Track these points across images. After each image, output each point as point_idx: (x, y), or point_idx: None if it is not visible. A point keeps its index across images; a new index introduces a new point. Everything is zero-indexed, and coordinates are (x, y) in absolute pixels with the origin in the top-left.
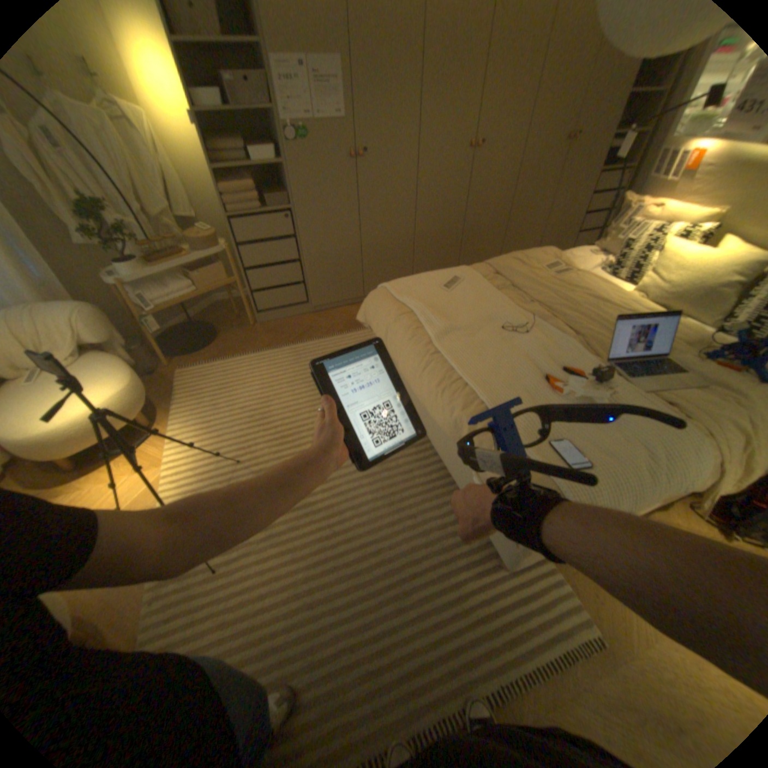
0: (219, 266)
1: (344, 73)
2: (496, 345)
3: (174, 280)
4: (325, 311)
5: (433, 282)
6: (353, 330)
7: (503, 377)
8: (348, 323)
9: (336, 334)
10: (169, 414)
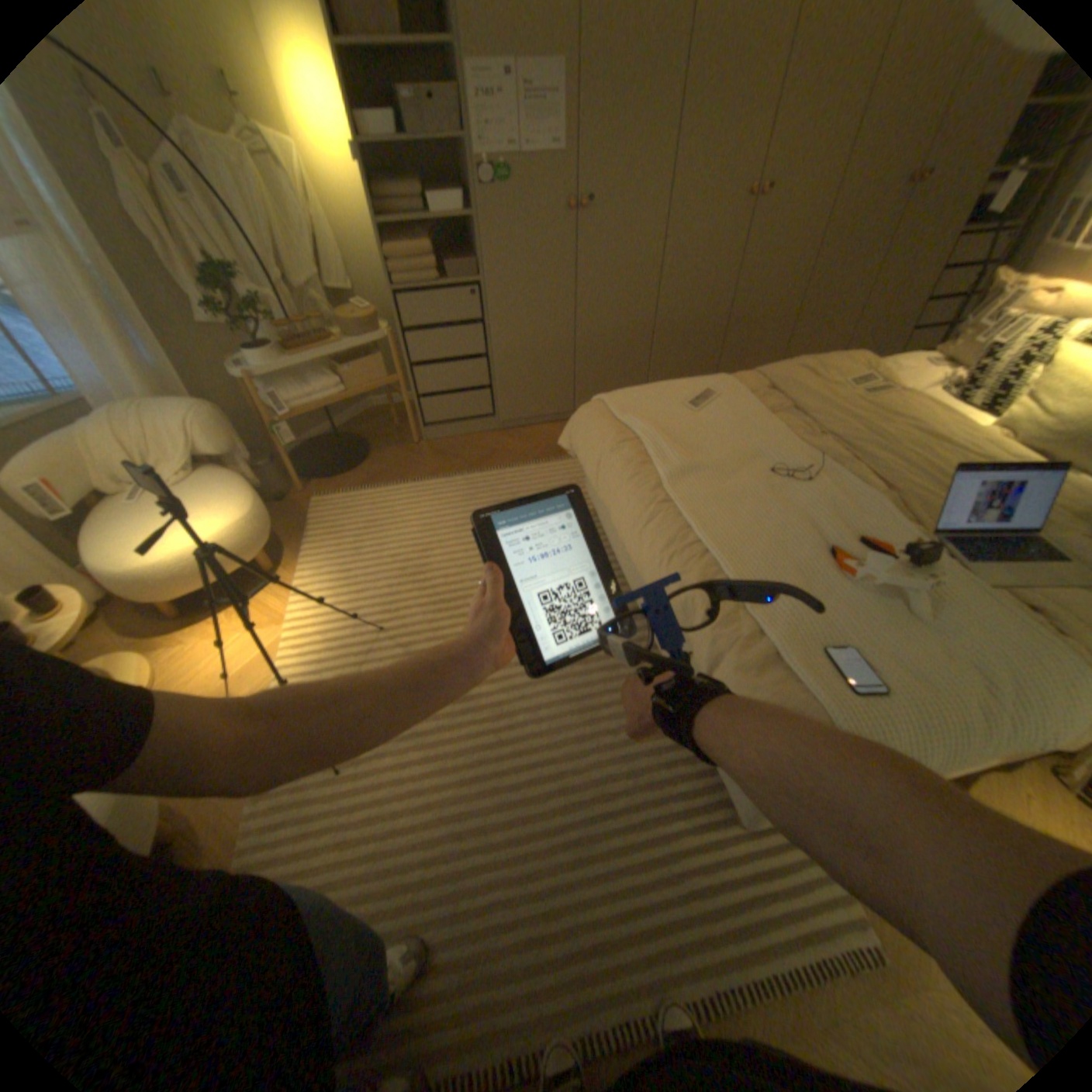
0: (377, 359)
1: (570, 84)
2: (760, 495)
3: (317, 375)
4: (517, 429)
5: (674, 396)
6: (553, 459)
7: (764, 545)
8: (548, 449)
9: (530, 462)
10: (299, 556)
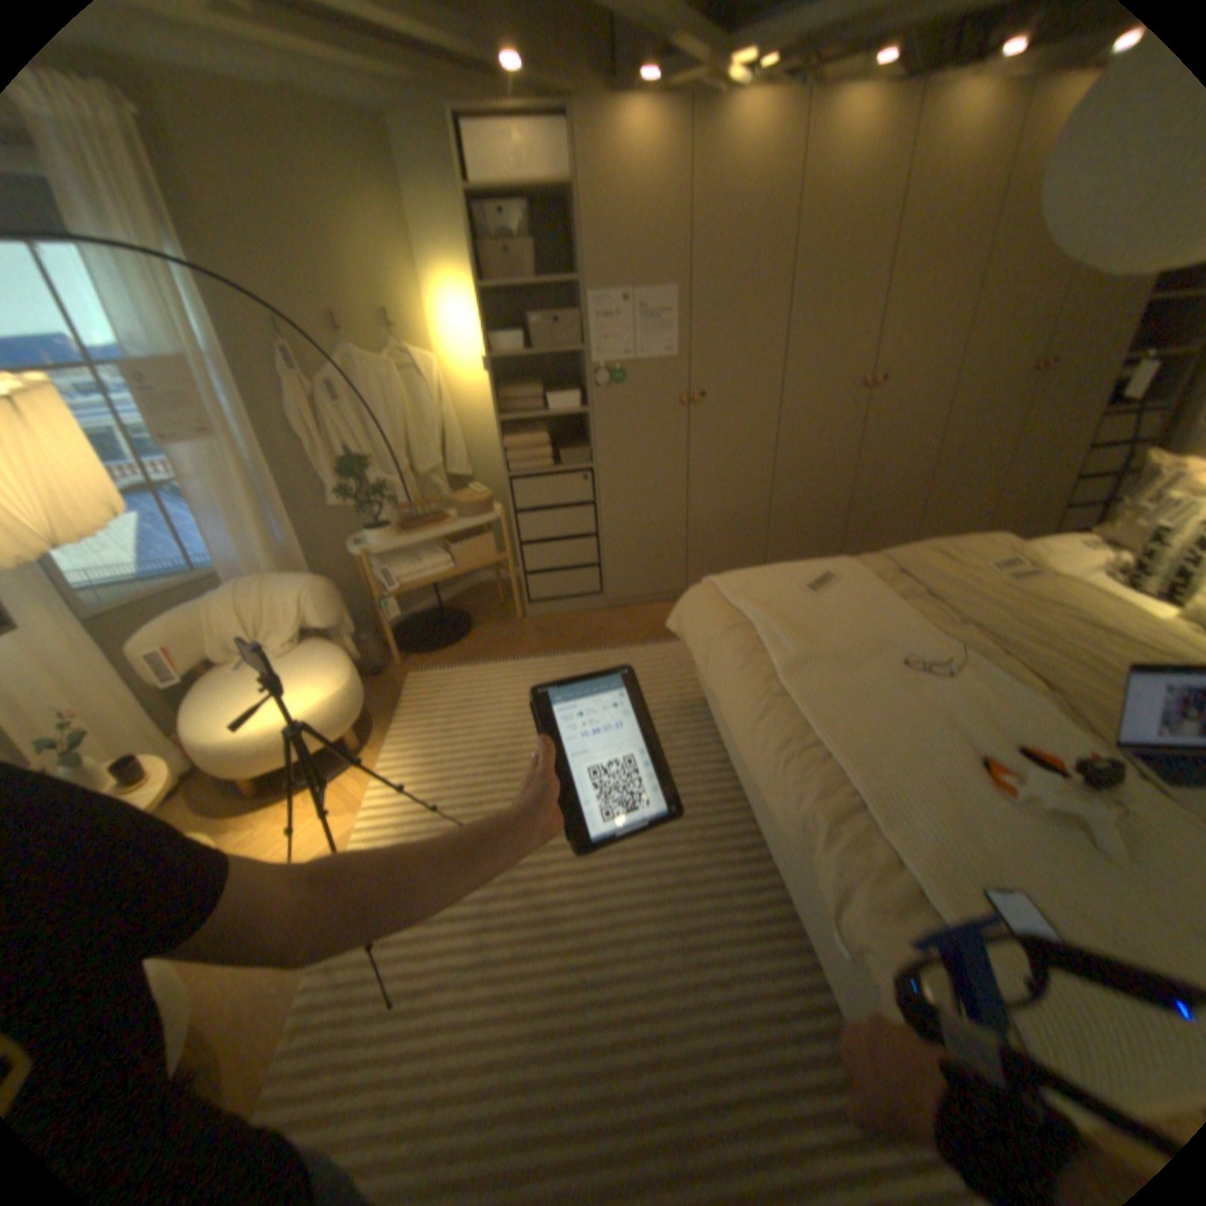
0: (488, 537)
1: (681, 304)
2: (892, 691)
3: (429, 552)
4: (624, 606)
5: (790, 578)
6: (662, 639)
7: (900, 750)
8: (657, 628)
9: (637, 642)
10: (386, 736)
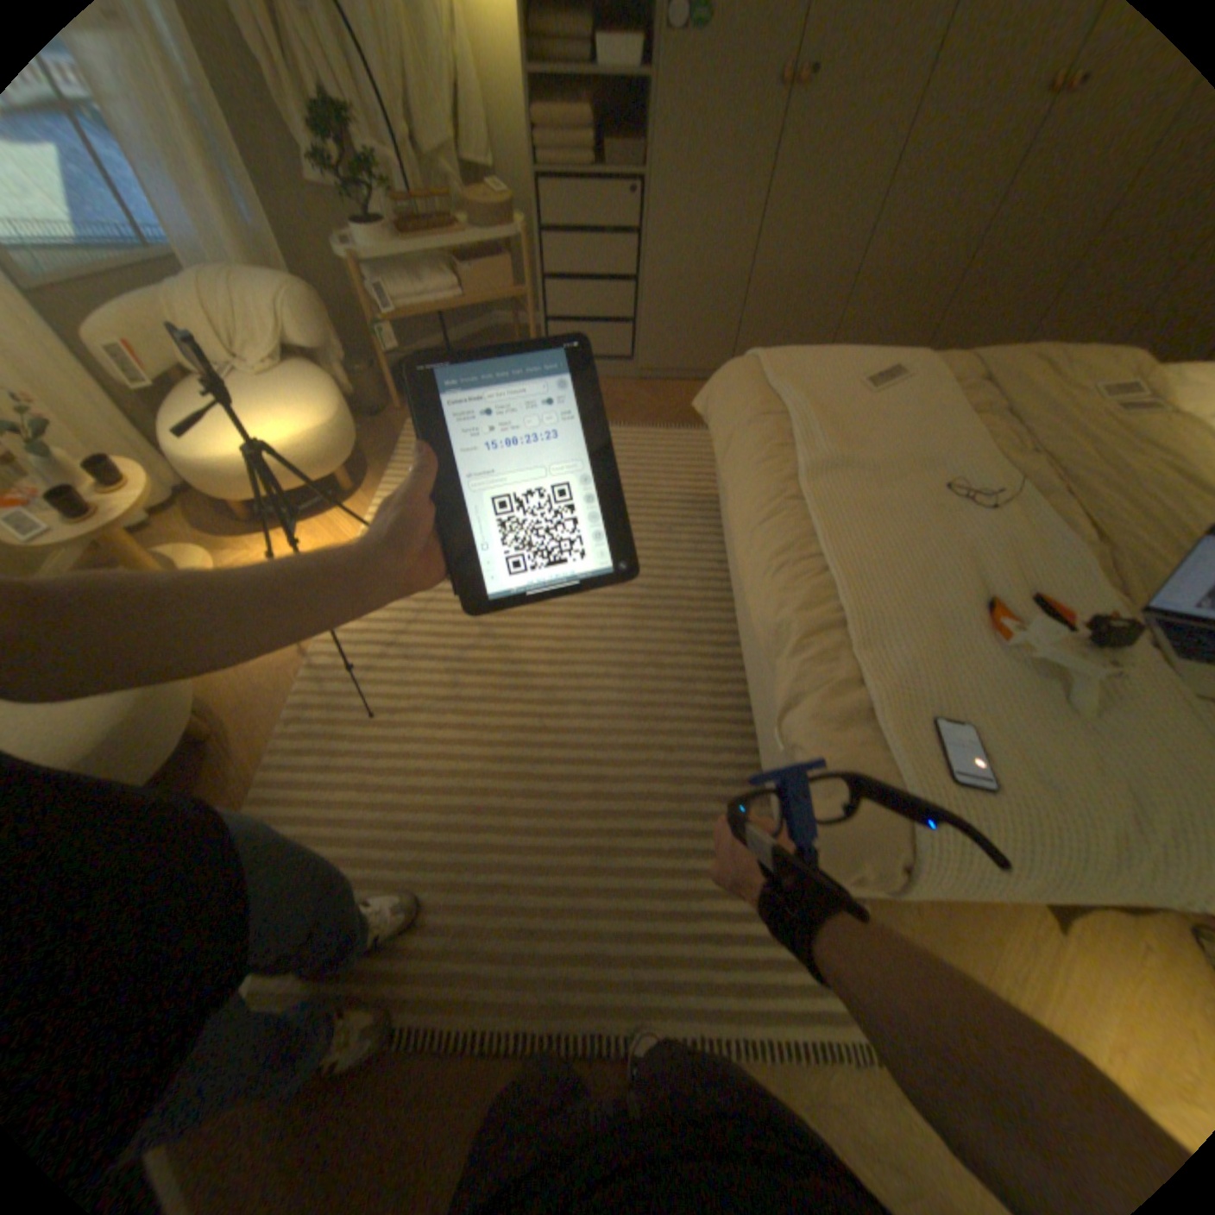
0: (505, 262)
1: None
2: (921, 515)
3: (433, 272)
4: (656, 381)
5: (851, 367)
6: (689, 426)
7: (904, 577)
8: (687, 412)
9: (661, 425)
10: (382, 483)
